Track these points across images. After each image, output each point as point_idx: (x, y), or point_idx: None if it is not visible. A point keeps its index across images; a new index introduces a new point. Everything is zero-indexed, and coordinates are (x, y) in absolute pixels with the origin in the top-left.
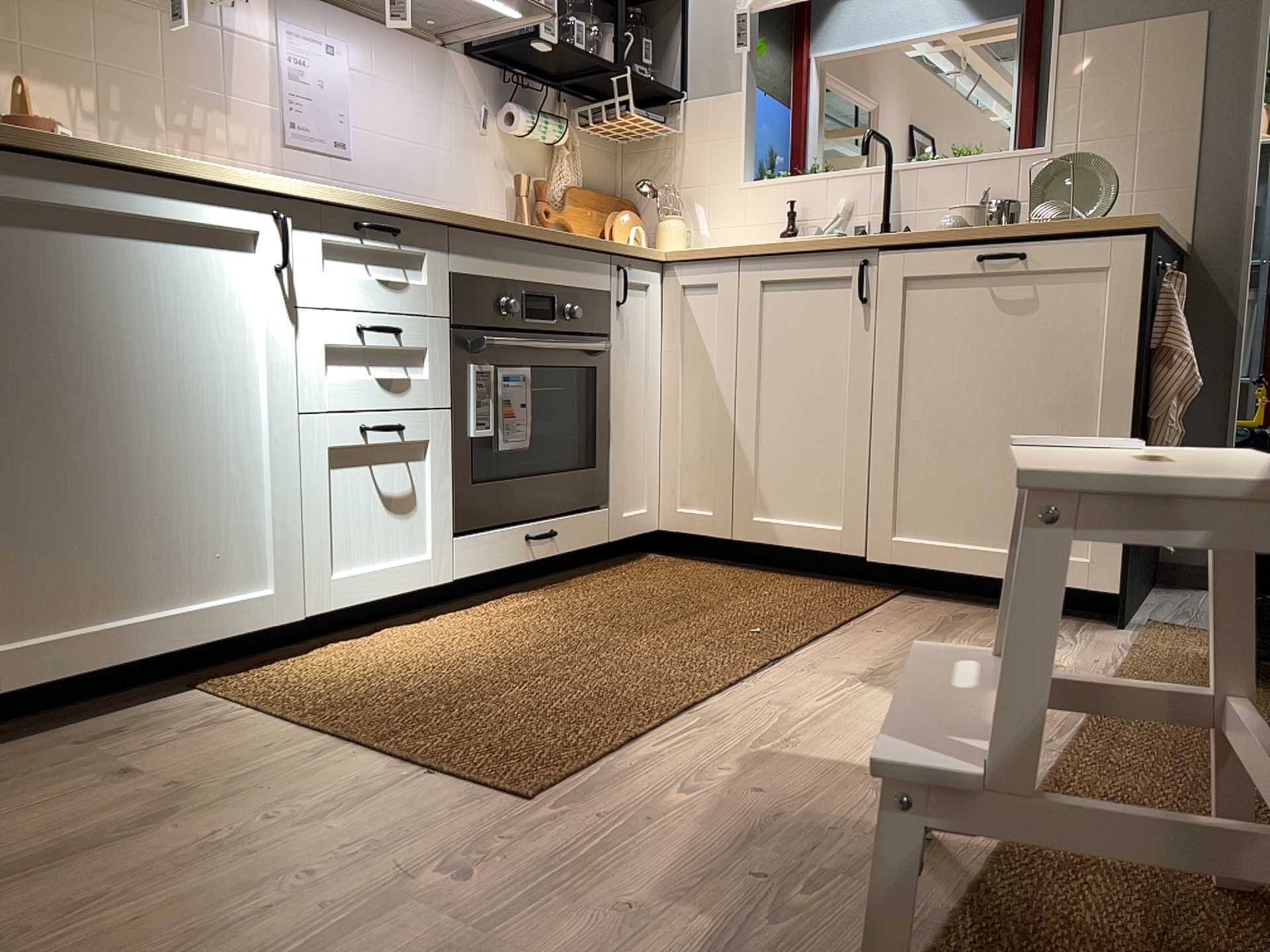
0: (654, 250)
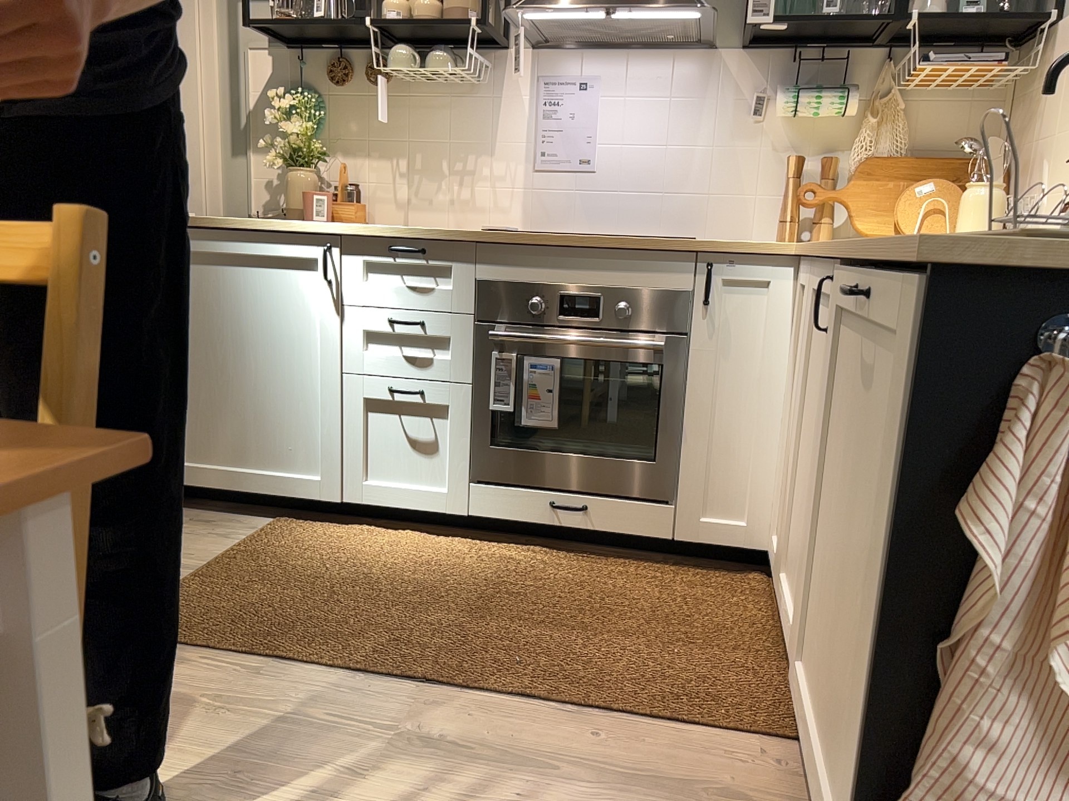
0: (790, 246)
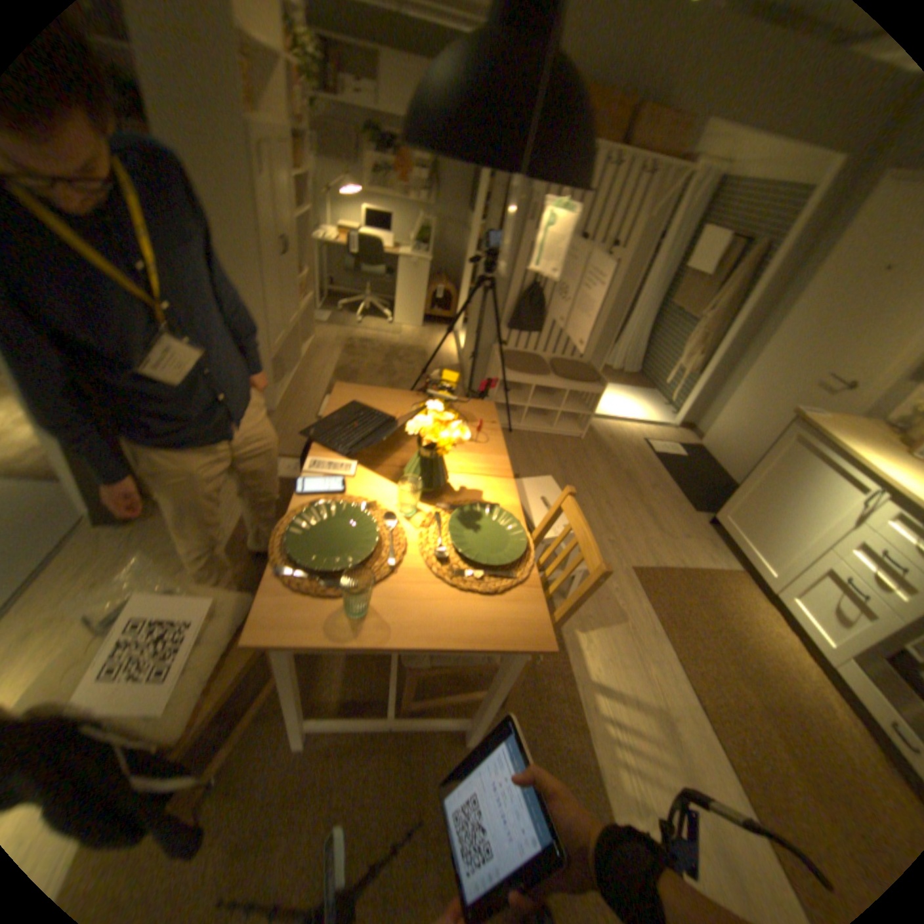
0: None
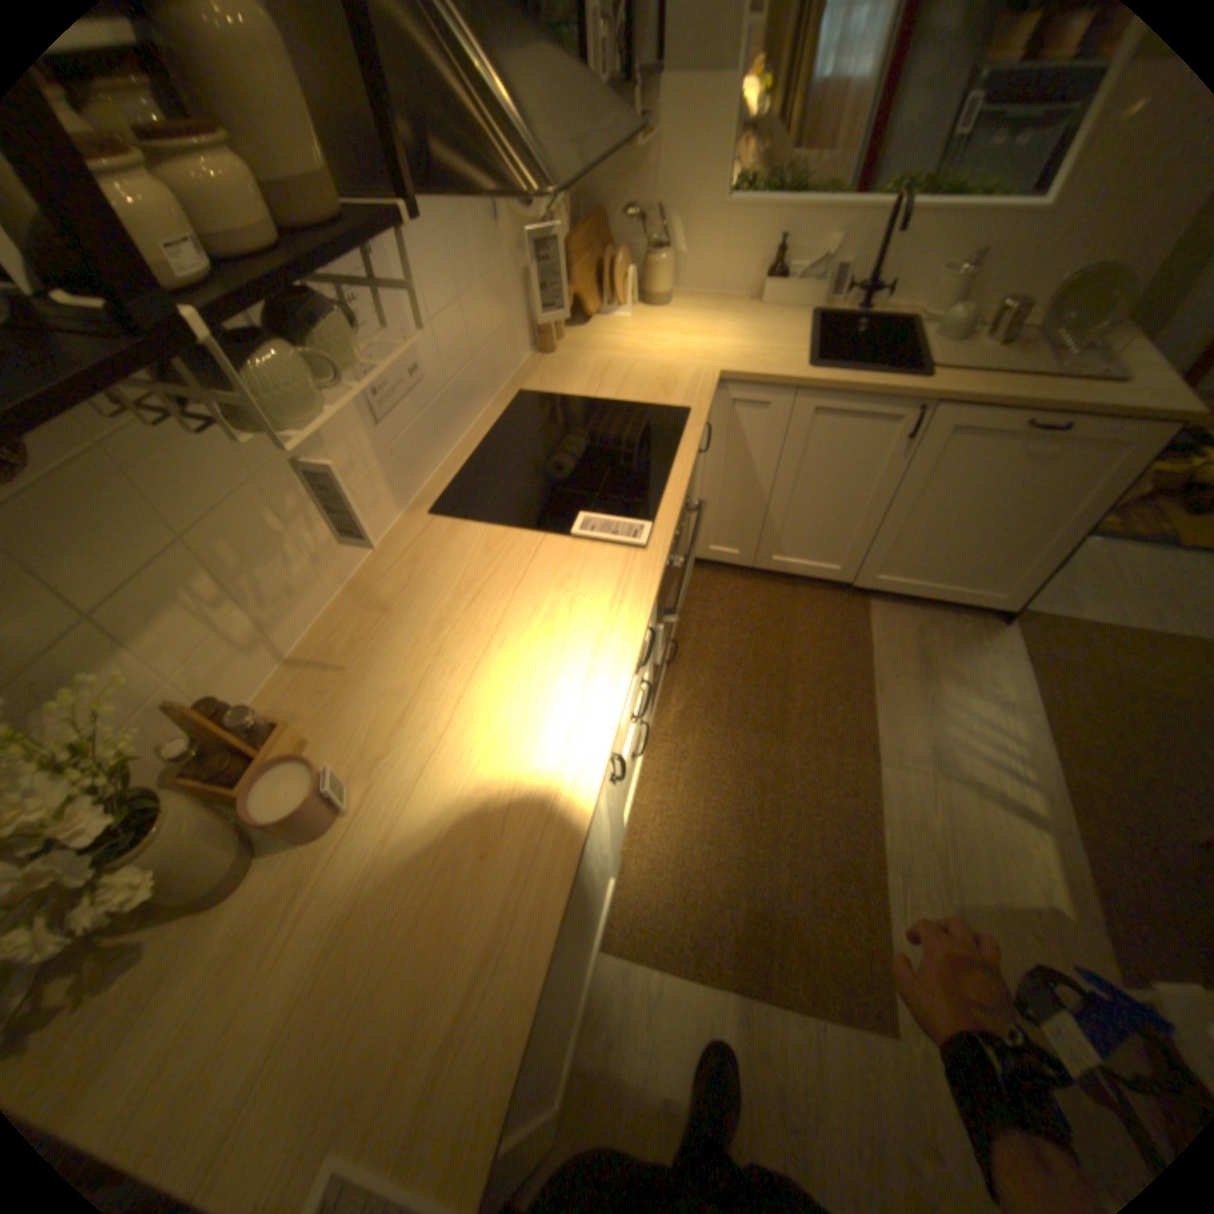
0: (709, 367)
